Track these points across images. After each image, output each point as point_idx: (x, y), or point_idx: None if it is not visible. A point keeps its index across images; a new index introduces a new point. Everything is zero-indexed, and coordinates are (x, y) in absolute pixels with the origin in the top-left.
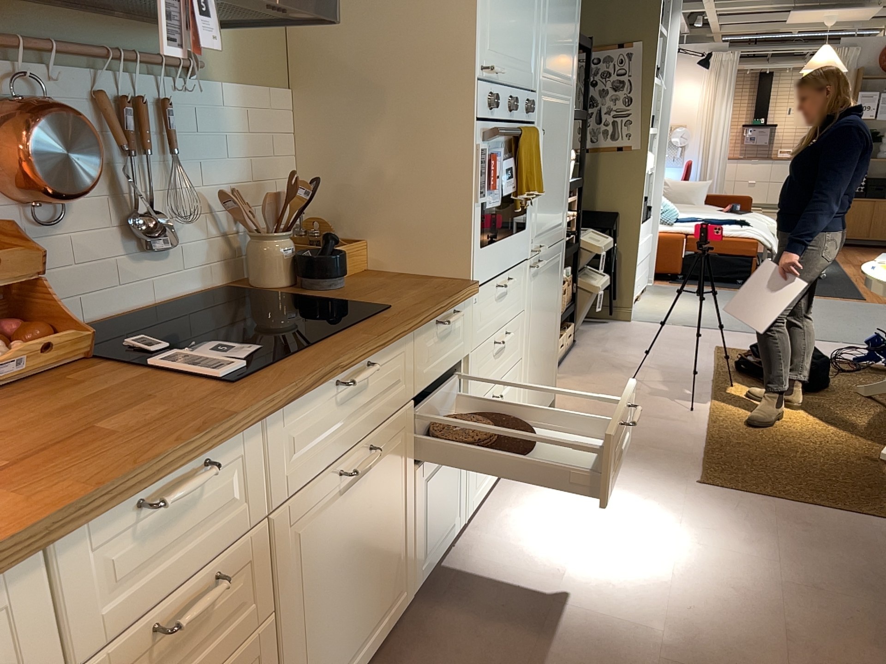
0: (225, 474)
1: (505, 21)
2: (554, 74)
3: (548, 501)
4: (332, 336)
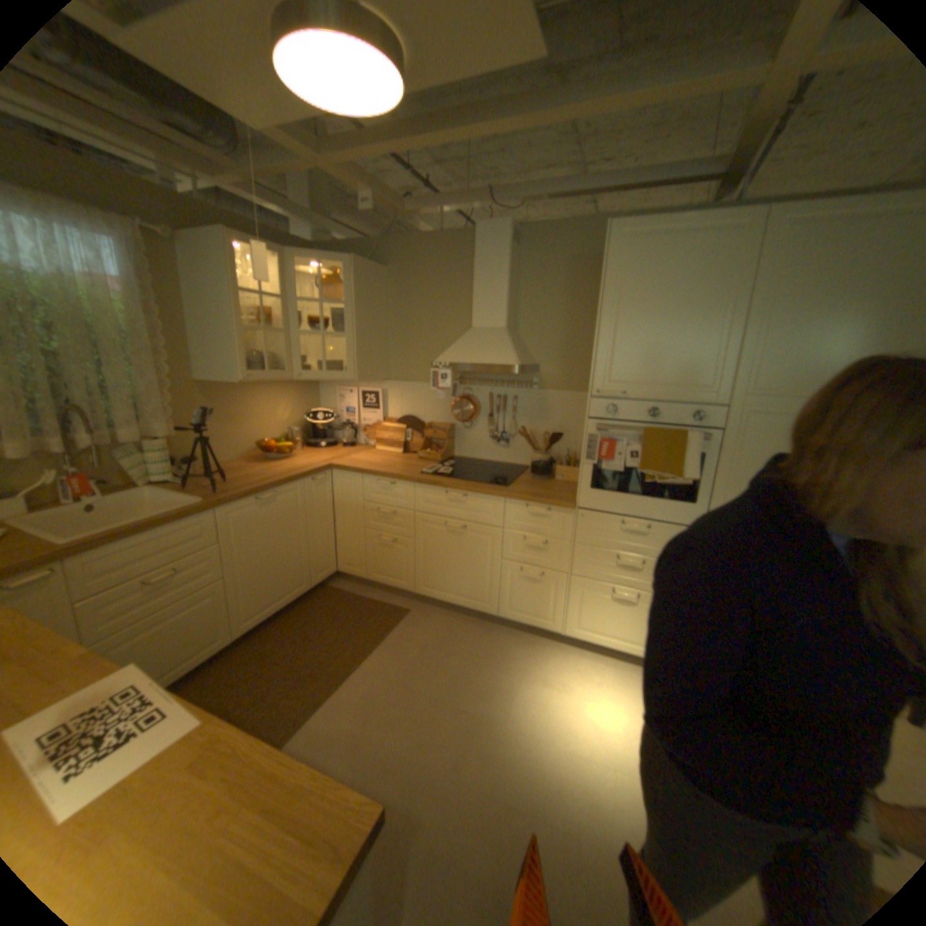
0: (402, 490)
1: (639, 362)
2: (791, 391)
3: (634, 696)
4: (465, 481)
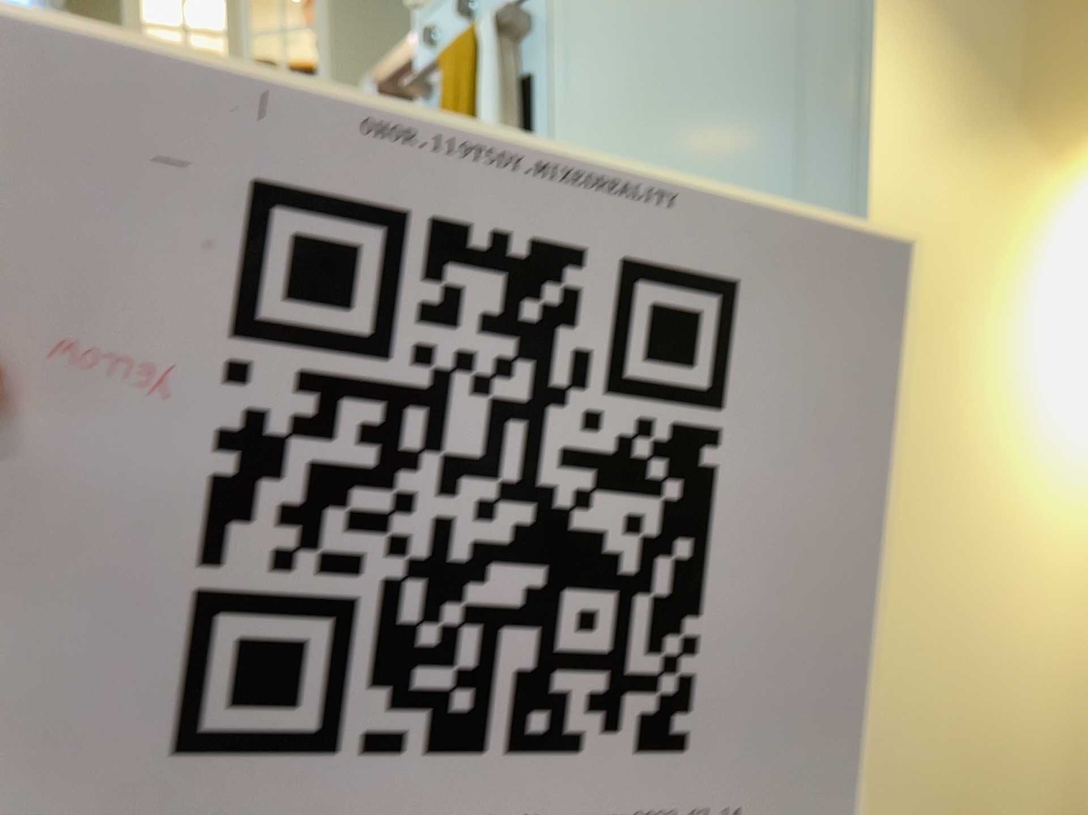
0: None
1: None
2: None
3: None
4: None
